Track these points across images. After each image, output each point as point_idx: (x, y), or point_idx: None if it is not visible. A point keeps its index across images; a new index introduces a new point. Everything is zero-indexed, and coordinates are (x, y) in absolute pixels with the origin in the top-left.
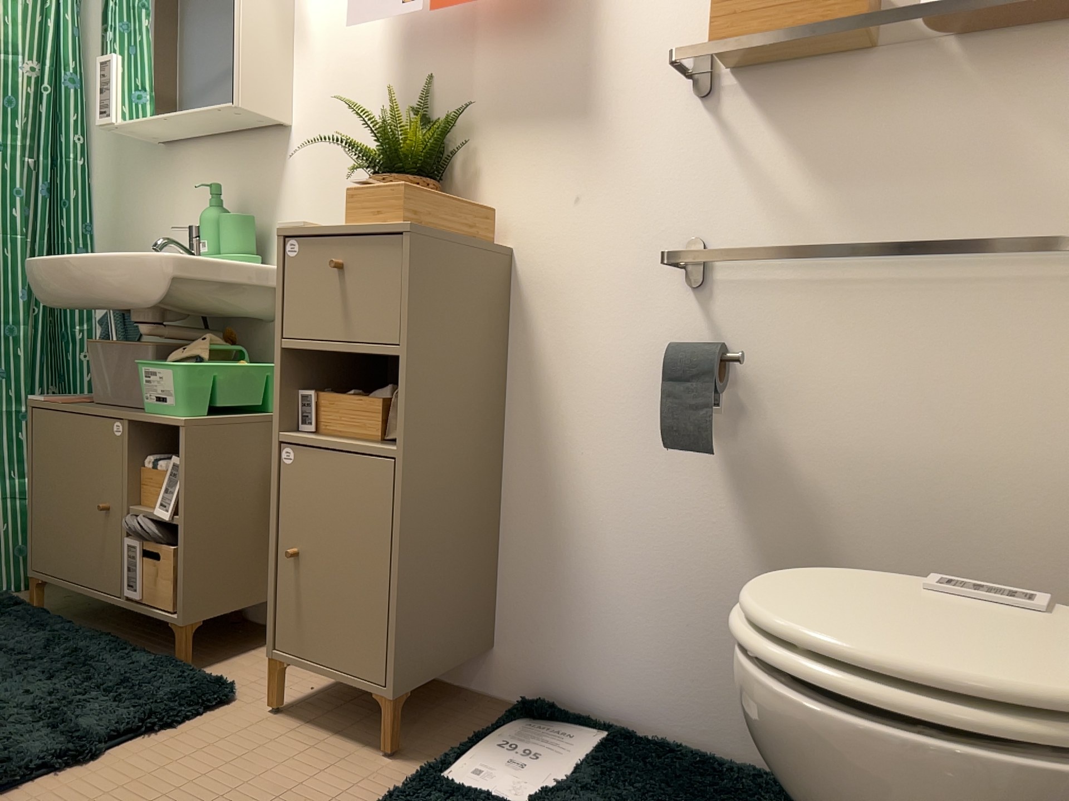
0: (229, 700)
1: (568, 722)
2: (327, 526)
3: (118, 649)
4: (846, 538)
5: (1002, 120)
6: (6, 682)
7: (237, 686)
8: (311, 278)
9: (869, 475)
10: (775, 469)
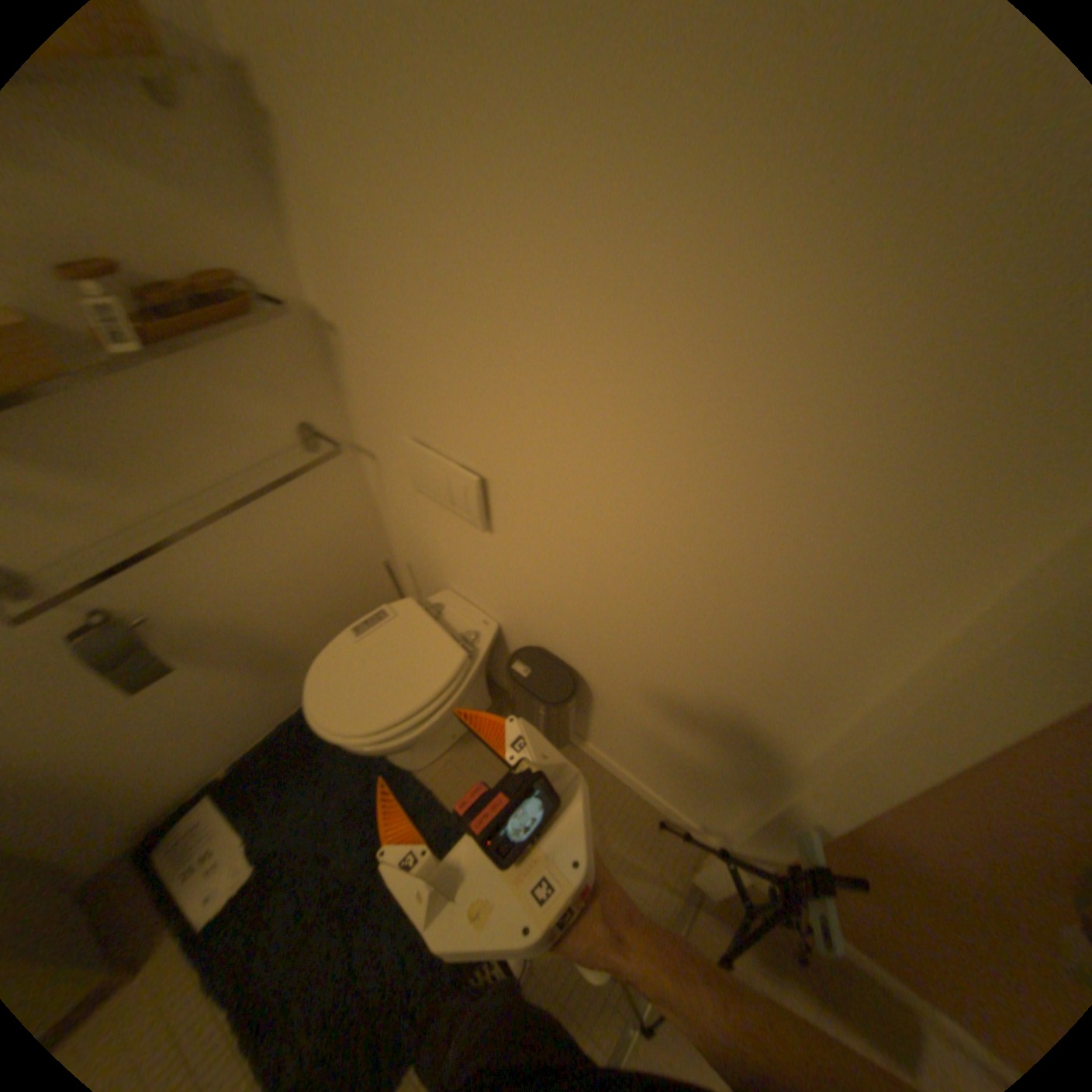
0: None
1: (174, 825)
2: None
3: None
4: (252, 628)
5: (194, 391)
6: None
7: None
8: None
9: (245, 598)
10: (190, 636)
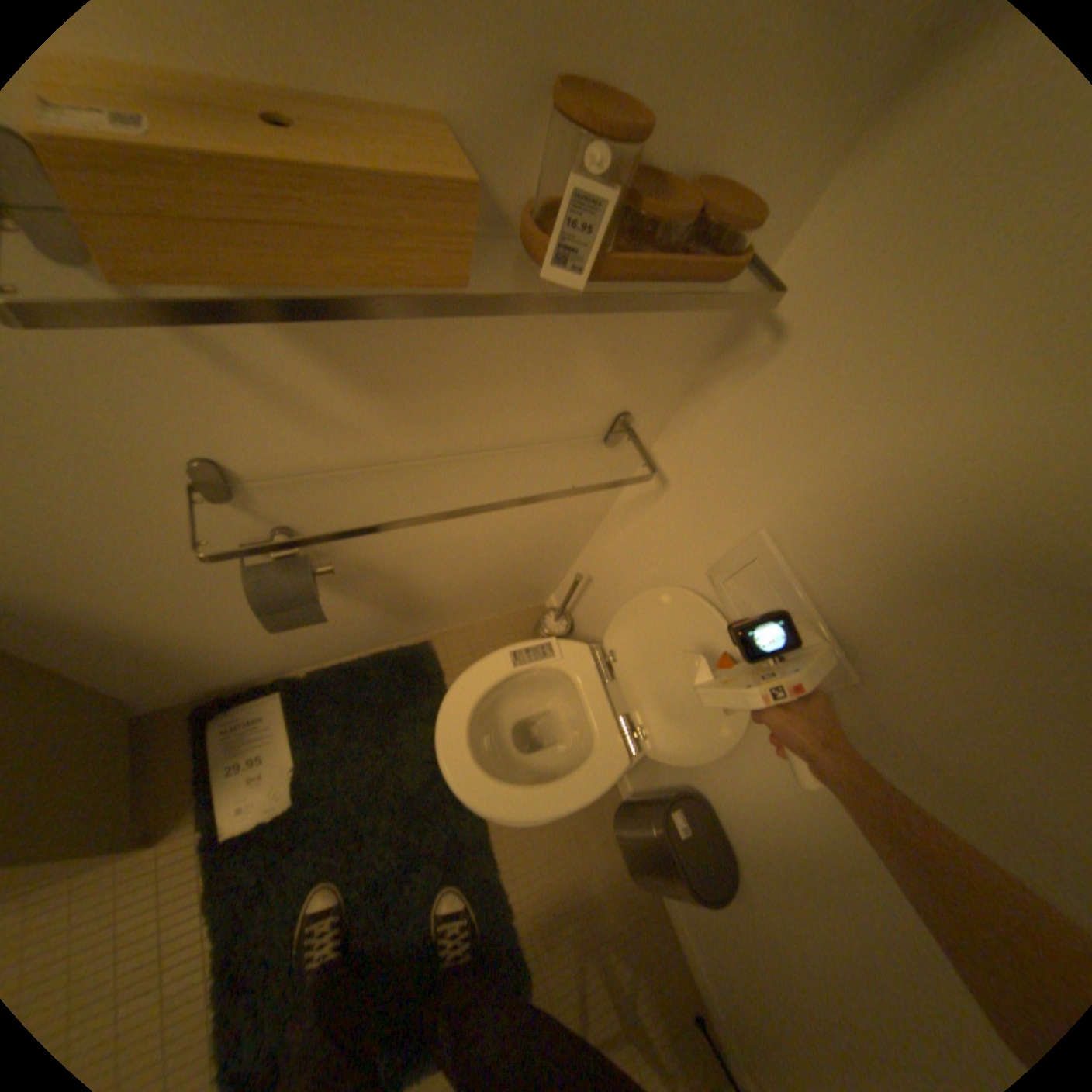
0: None
1: (243, 705)
2: None
3: None
4: (417, 577)
5: (564, 332)
6: None
7: None
8: None
9: (432, 552)
10: (360, 569)
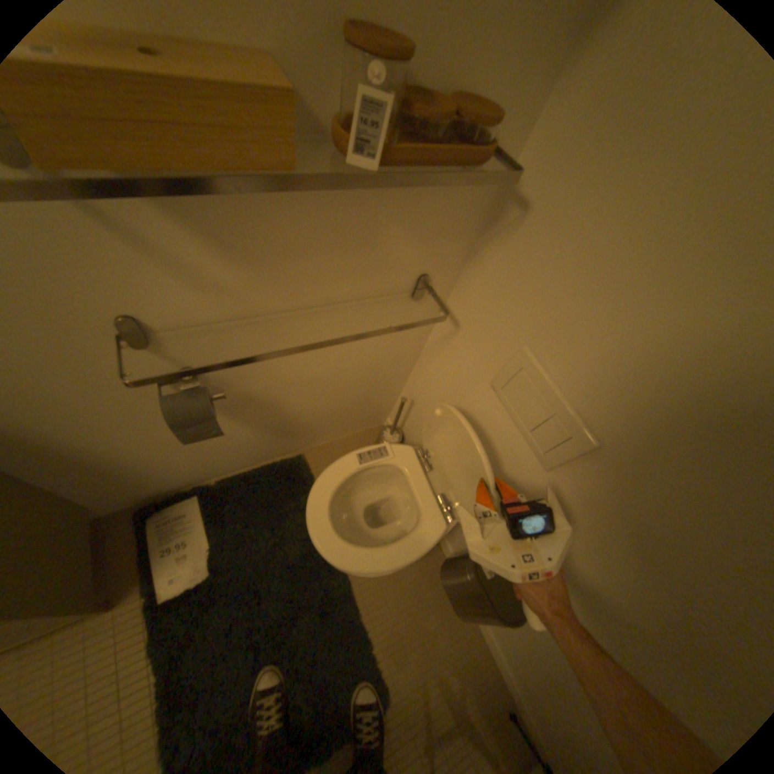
0: None
1: (171, 506)
2: None
3: None
4: (288, 405)
5: (373, 215)
6: None
7: None
8: None
9: (297, 386)
10: (246, 400)
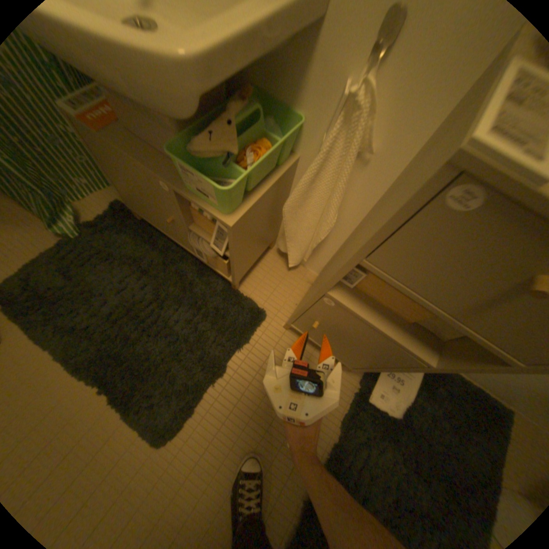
0: (265, 318)
1: None
2: (348, 334)
3: (202, 275)
4: None
5: None
6: (163, 312)
7: (265, 303)
8: (467, 249)
9: None
10: None
